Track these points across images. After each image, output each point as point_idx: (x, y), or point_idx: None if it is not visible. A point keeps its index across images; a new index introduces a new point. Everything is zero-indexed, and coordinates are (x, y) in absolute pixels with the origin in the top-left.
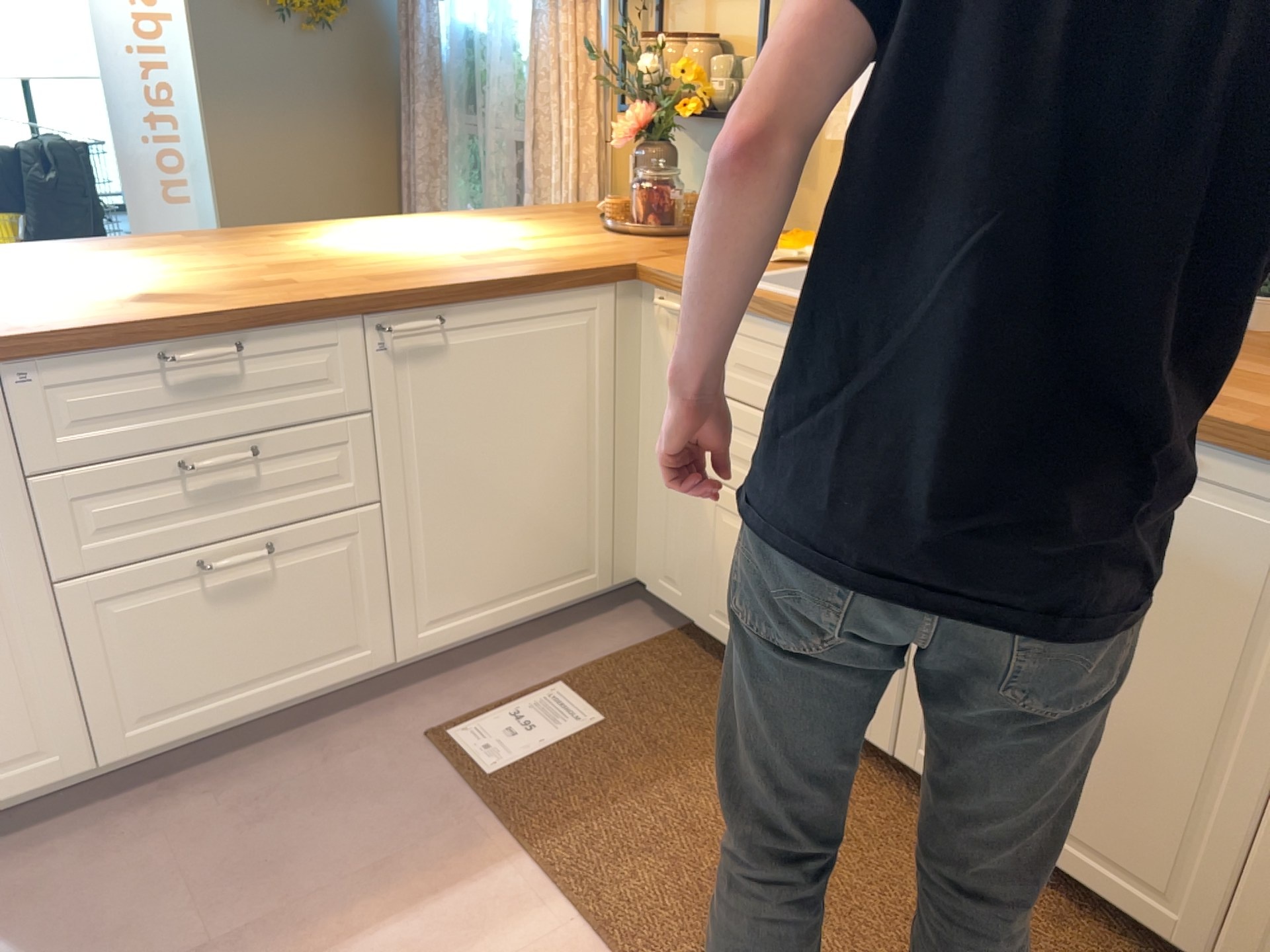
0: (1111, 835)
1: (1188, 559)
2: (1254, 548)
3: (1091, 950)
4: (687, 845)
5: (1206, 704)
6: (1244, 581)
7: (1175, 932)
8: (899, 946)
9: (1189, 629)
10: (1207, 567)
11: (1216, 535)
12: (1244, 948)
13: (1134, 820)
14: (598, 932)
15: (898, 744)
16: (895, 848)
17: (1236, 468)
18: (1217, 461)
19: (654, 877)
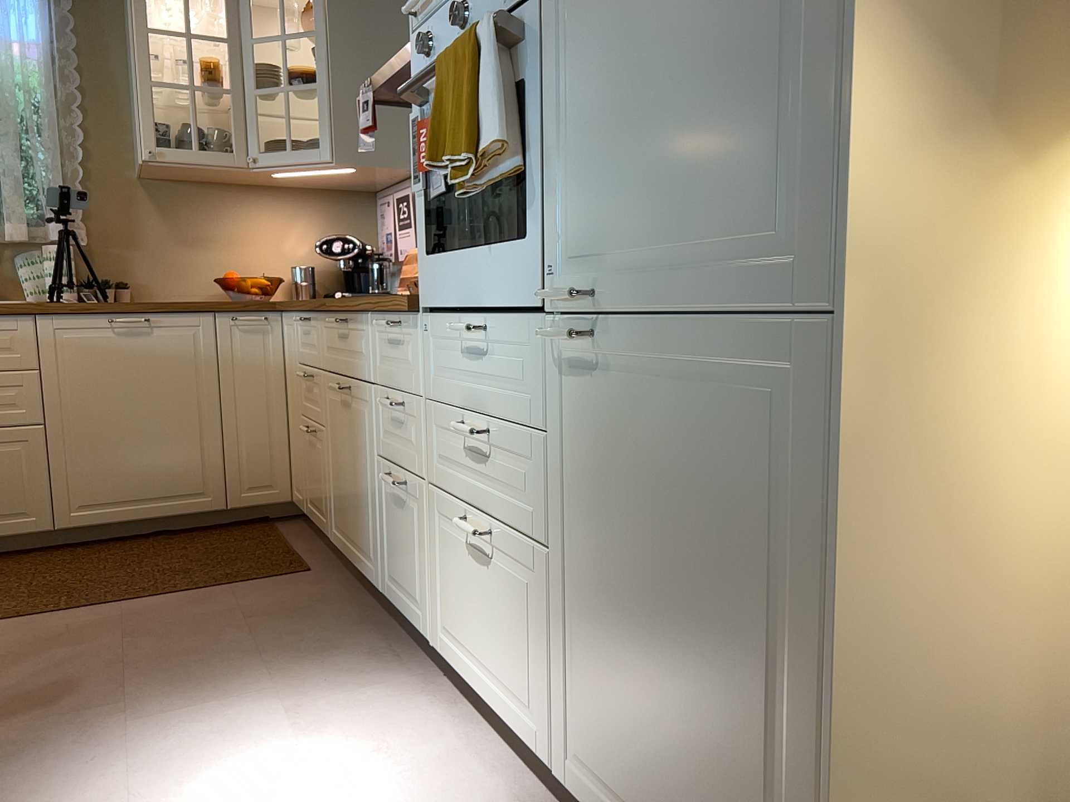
0: (175, 483)
1: (166, 356)
2: (186, 343)
3: (186, 537)
4: (1, 596)
5: (190, 406)
6: (187, 355)
7: (210, 504)
8: (132, 564)
9: (175, 382)
10: (173, 356)
11: (172, 343)
12: (233, 489)
13: (181, 470)
14: (15, 619)
15: (54, 522)
16: (87, 557)
17: (171, 318)
18: (164, 317)
19: (6, 605)
